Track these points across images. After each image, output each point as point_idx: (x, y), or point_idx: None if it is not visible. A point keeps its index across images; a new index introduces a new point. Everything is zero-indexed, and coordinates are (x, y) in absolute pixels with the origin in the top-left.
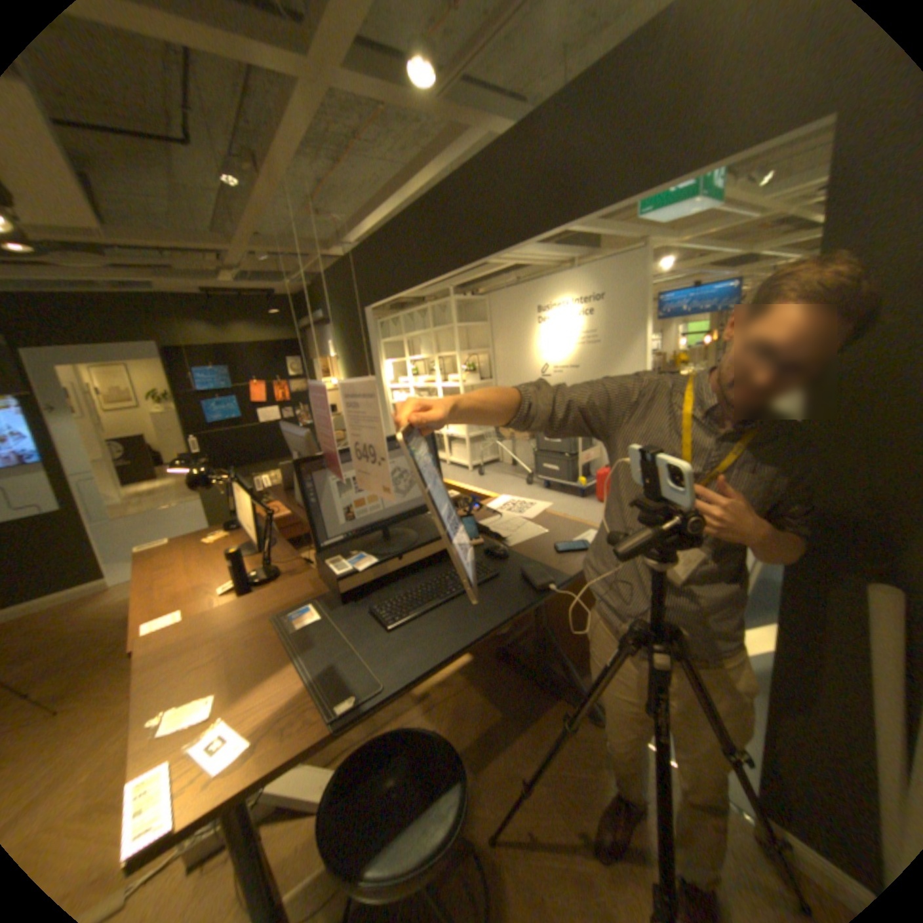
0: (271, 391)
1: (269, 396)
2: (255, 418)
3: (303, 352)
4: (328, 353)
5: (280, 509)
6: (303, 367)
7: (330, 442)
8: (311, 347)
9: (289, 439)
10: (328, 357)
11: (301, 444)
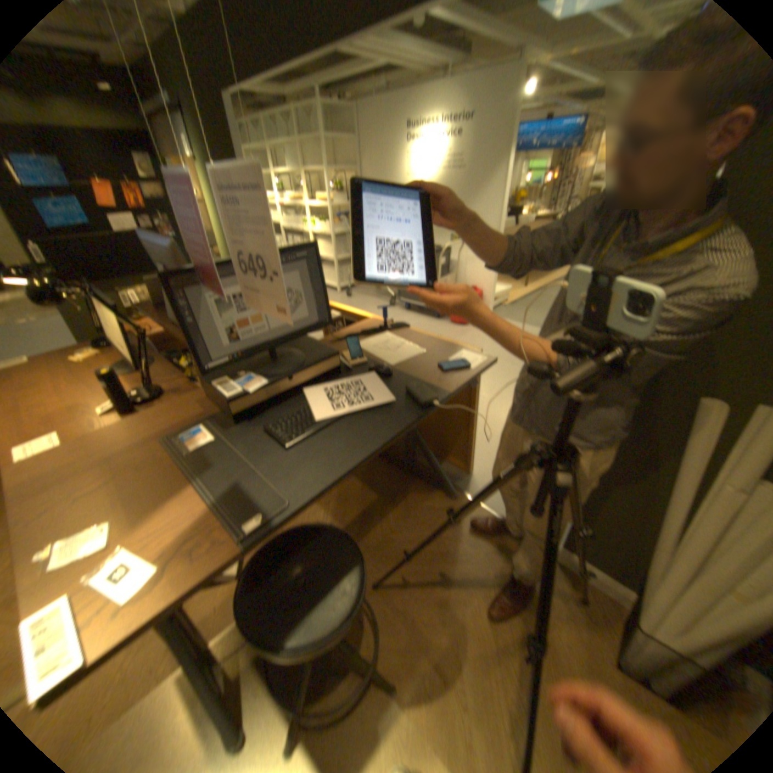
0: (119, 197)
1: (118, 203)
2: (106, 229)
3: (151, 152)
4: (181, 154)
5: (151, 329)
6: (154, 171)
7: (200, 252)
8: (159, 145)
9: (149, 251)
10: (182, 159)
11: (165, 257)
